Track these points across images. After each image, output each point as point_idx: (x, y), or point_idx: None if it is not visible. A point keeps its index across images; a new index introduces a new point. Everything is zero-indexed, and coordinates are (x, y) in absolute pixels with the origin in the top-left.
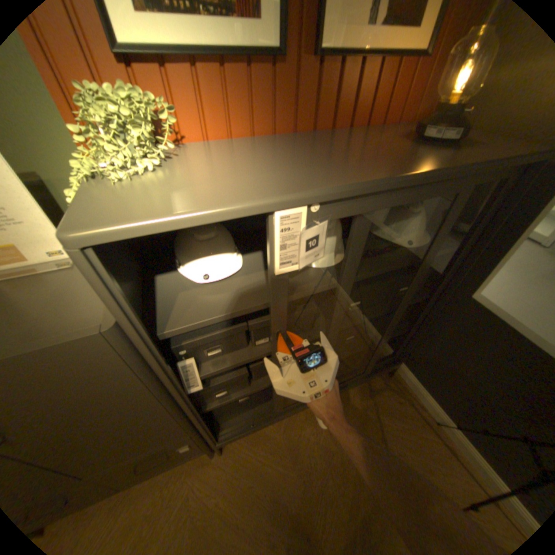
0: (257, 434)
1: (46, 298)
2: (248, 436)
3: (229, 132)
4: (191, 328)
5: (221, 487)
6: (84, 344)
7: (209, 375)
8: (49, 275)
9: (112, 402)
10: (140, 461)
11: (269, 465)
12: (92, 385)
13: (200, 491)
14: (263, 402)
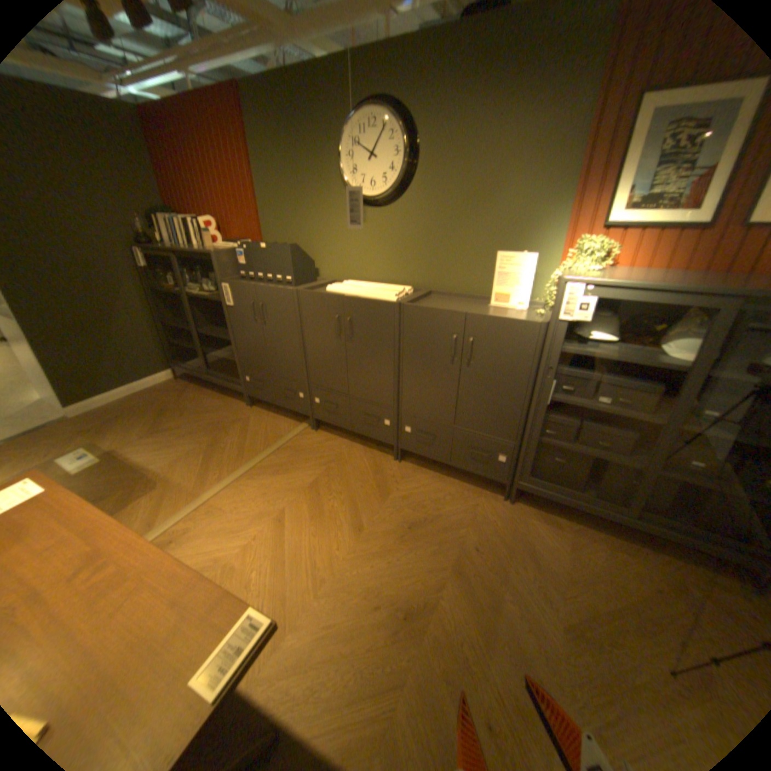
0: (550, 517)
1: (516, 315)
2: (542, 512)
3: (651, 264)
4: (571, 351)
5: (504, 518)
6: (533, 326)
7: (558, 399)
8: (516, 311)
9: (513, 370)
10: (481, 441)
11: (549, 537)
12: (516, 352)
13: (489, 509)
14: (572, 489)
